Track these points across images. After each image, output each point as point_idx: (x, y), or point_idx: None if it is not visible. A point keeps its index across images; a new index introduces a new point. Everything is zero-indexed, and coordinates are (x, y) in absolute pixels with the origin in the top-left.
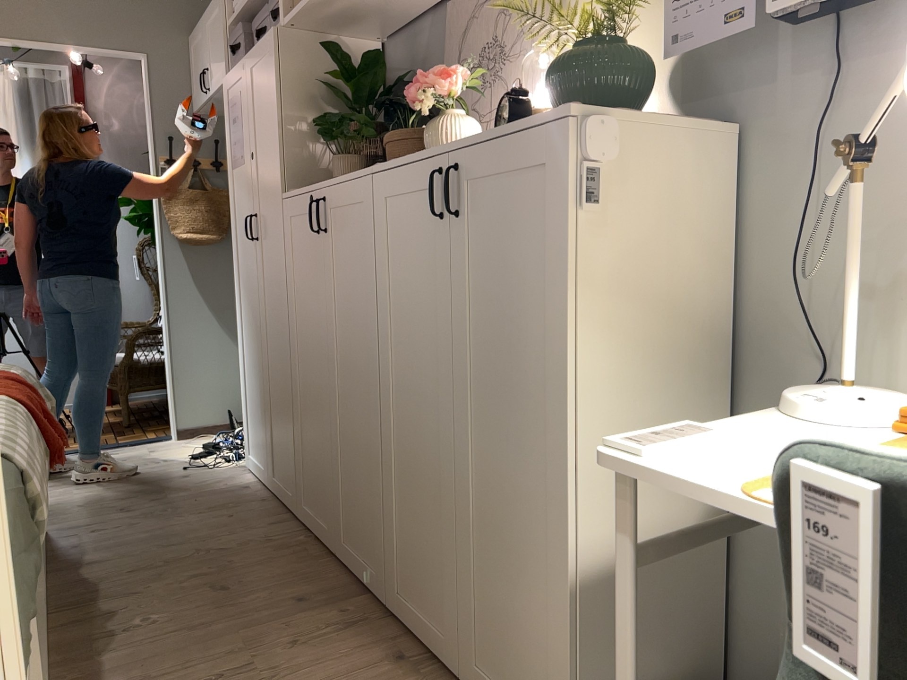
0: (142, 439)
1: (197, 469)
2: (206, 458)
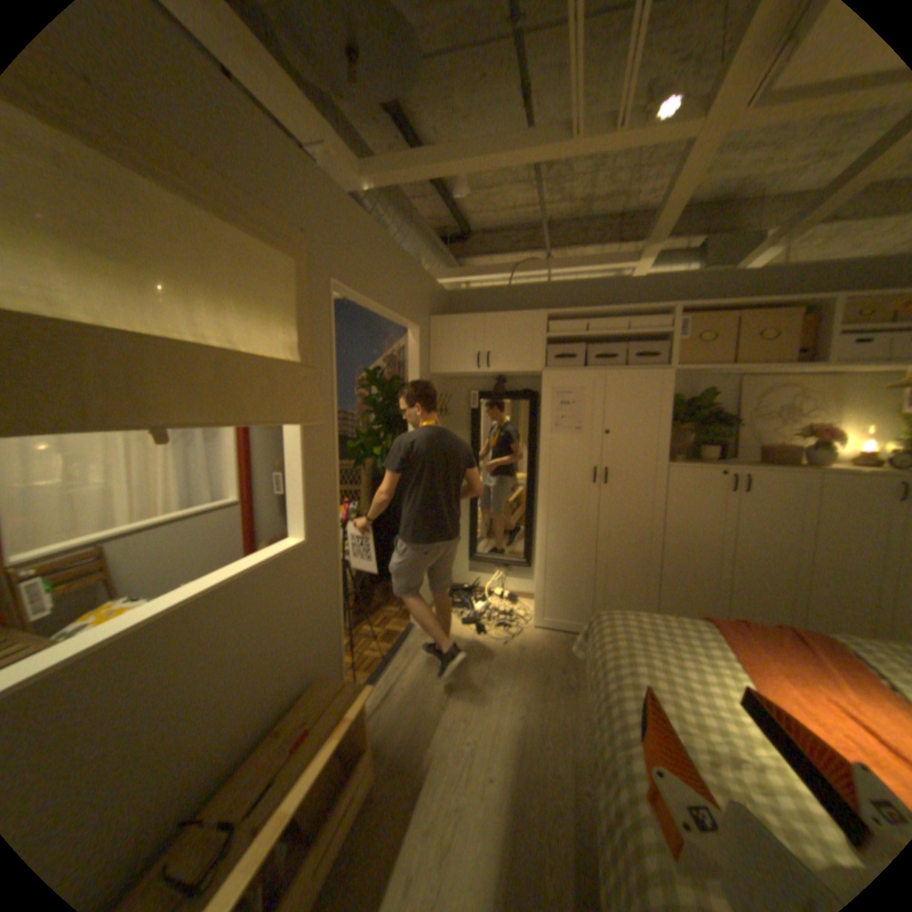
0: (402, 637)
1: (511, 642)
2: (489, 633)
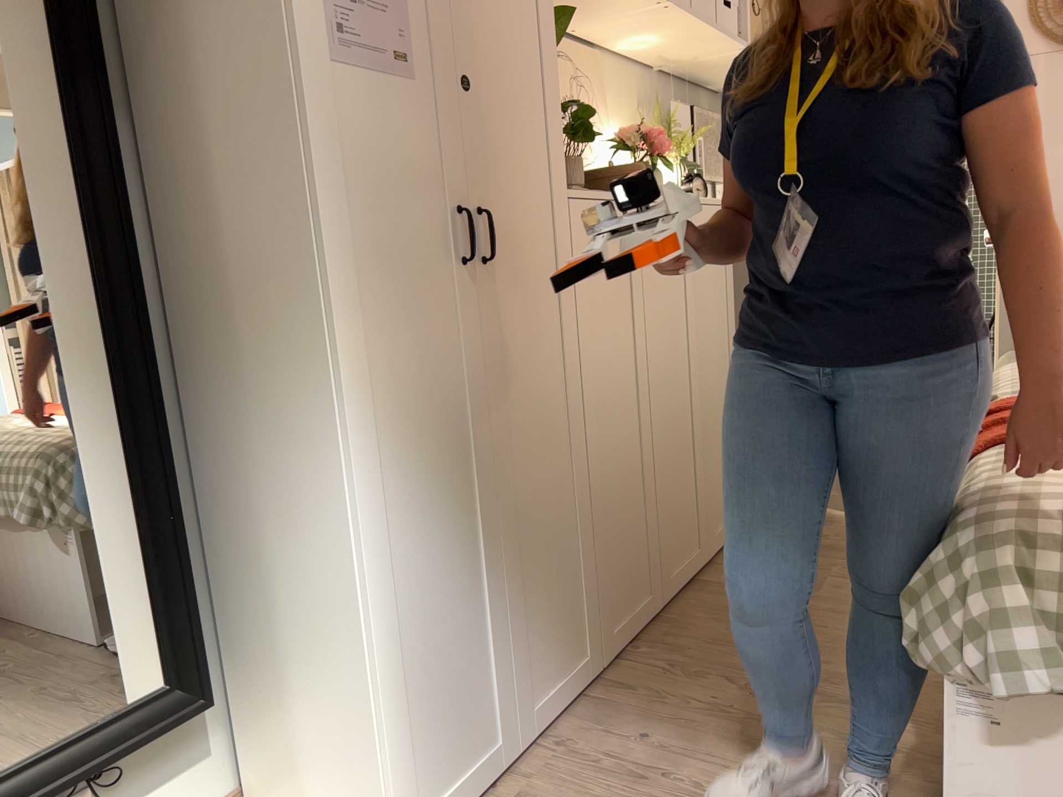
0: None
1: None
2: None
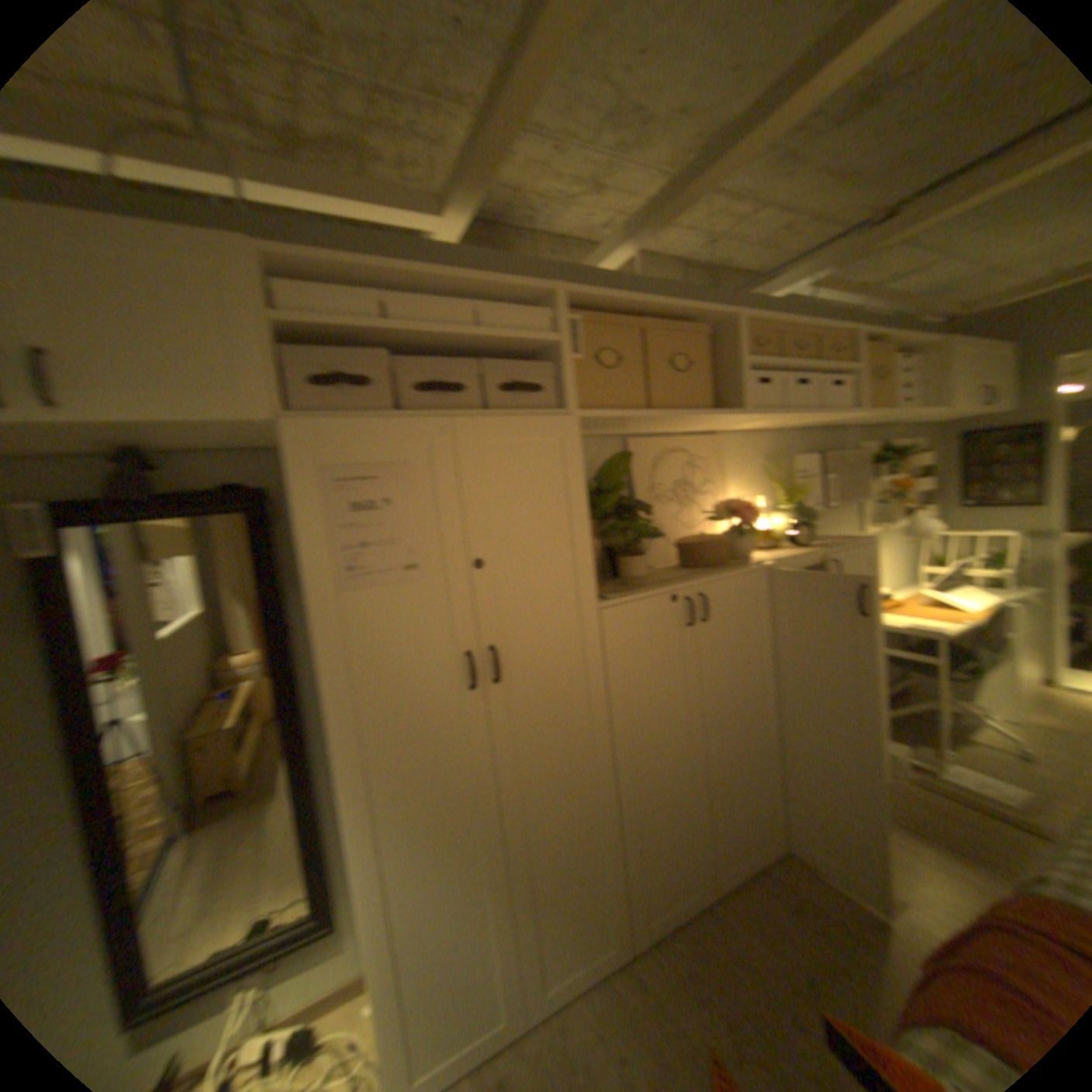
0: None
1: None
2: None
